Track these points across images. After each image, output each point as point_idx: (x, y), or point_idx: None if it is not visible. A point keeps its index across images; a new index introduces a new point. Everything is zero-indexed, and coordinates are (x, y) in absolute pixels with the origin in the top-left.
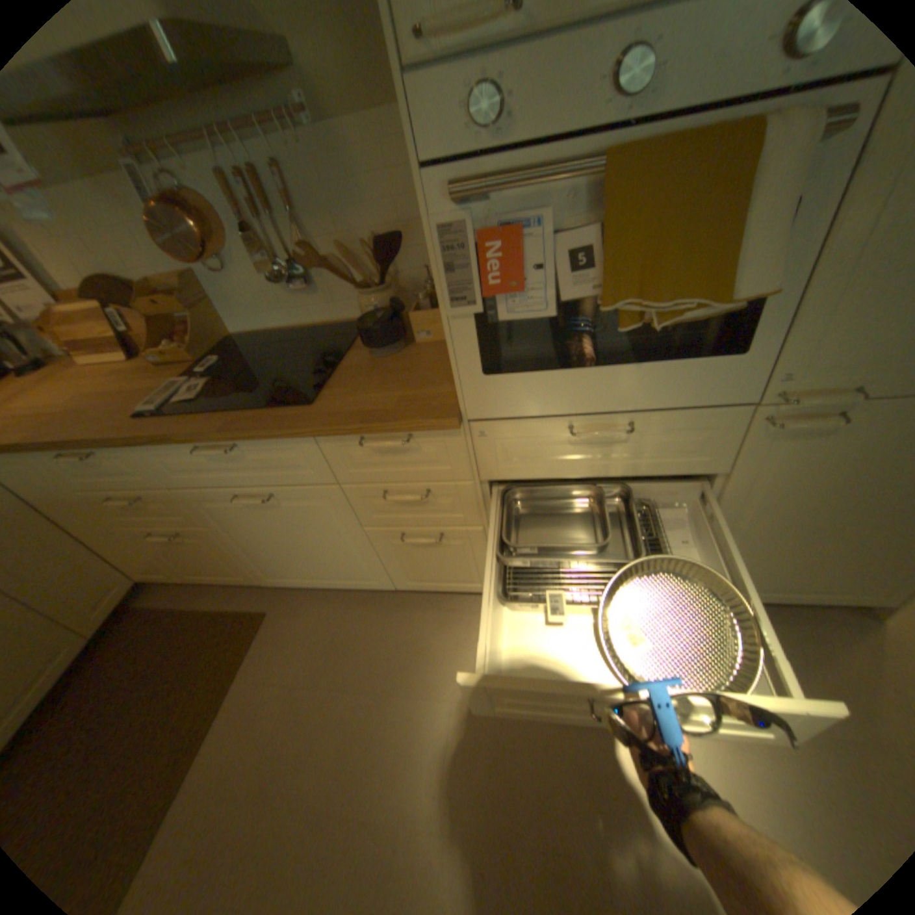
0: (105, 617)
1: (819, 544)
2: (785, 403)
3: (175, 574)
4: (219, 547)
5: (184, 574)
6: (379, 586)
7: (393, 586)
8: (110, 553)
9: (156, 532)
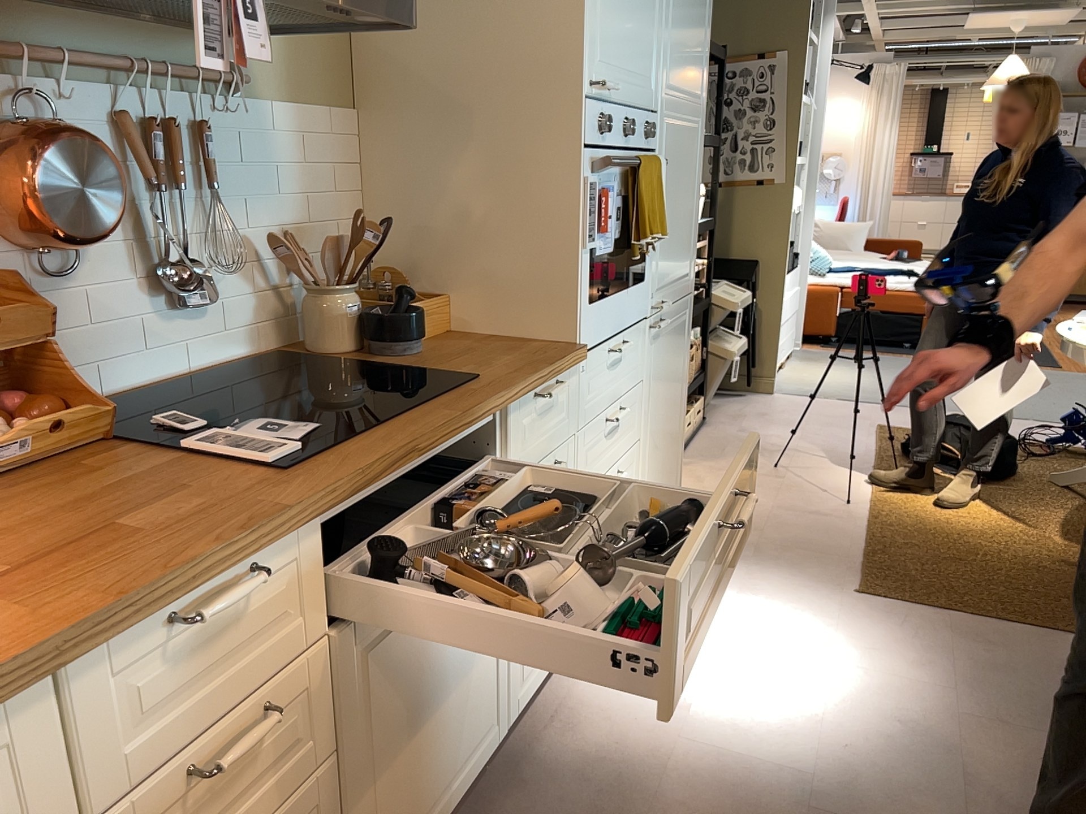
0: None
1: (664, 434)
2: (650, 316)
3: None
4: None
5: None
6: (496, 735)
7: (506, 720)
8: None
9: None
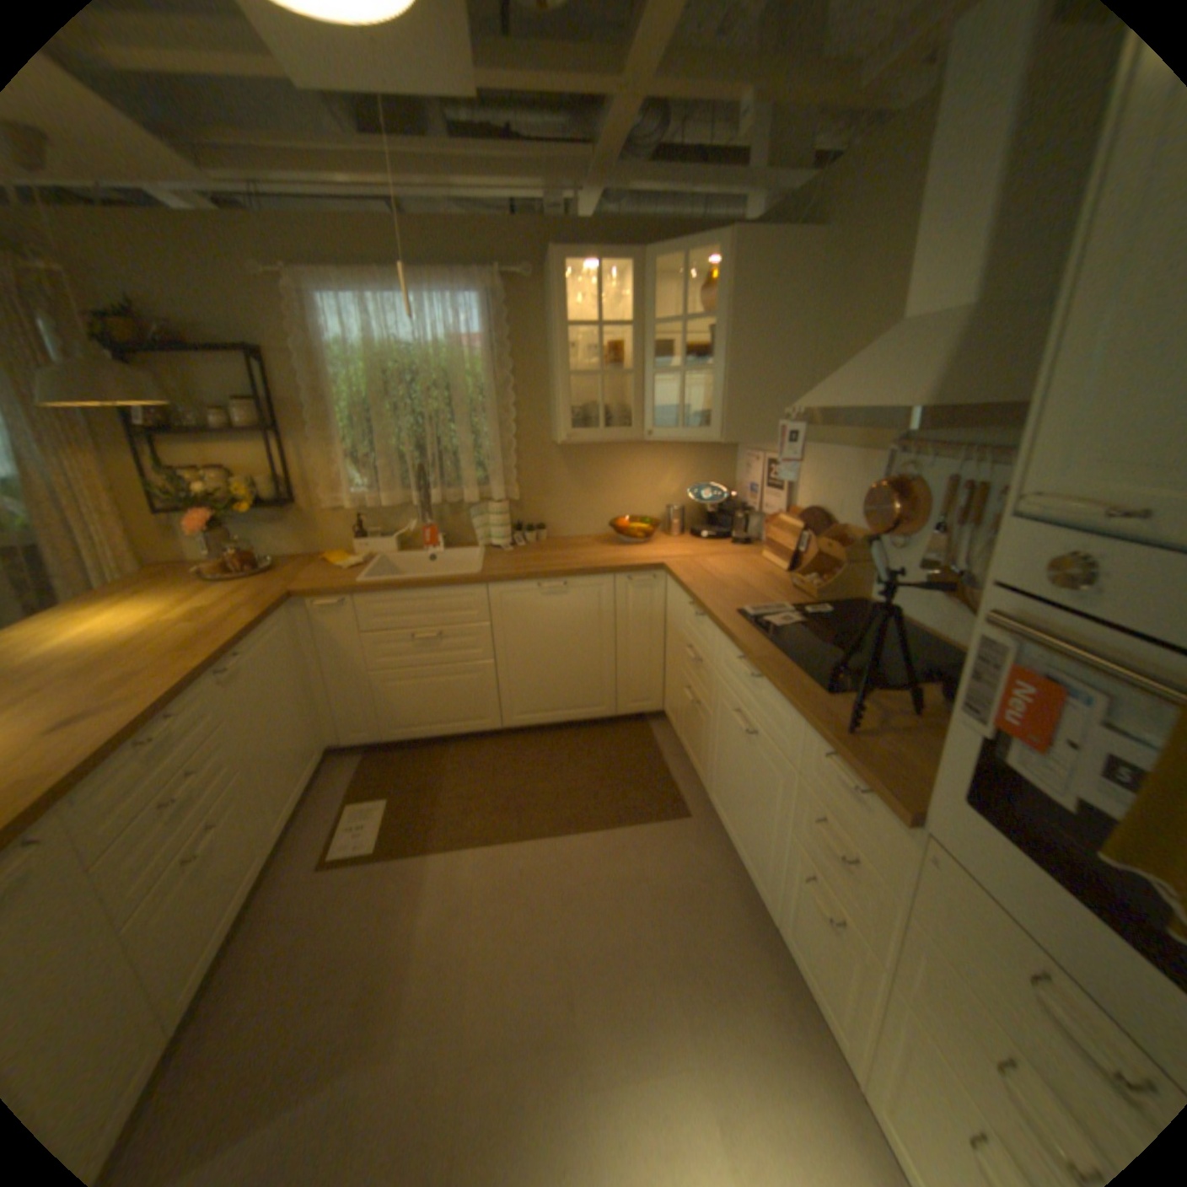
0: (633, 714)
1: None
2: None
3: (680, 730)
4: (709, 739)
5: (684, 736)
6: (769, 909)
7: (778, 926)
8: (668, 681)
9: (693, 692)
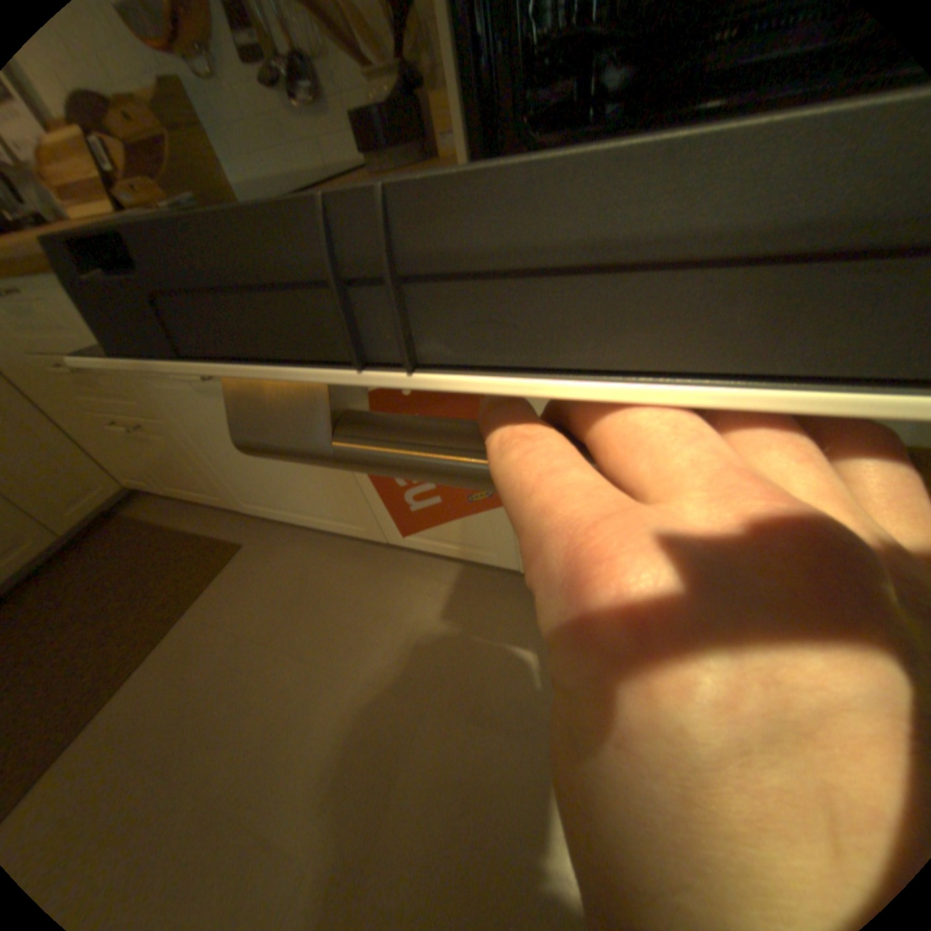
0: (83, 519)
1: None
2: None
3: (155, 483)
4: (185, 452)
5: (164, 485)
6: (367, 535)
7: (384, 538)
8: (89, 447)
9: (119, 422)
